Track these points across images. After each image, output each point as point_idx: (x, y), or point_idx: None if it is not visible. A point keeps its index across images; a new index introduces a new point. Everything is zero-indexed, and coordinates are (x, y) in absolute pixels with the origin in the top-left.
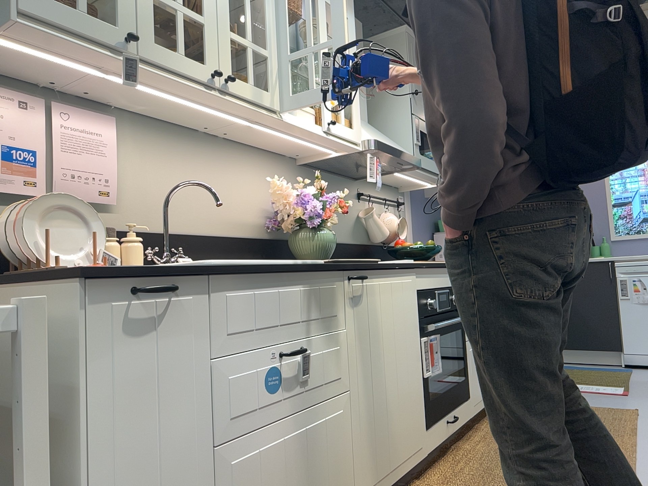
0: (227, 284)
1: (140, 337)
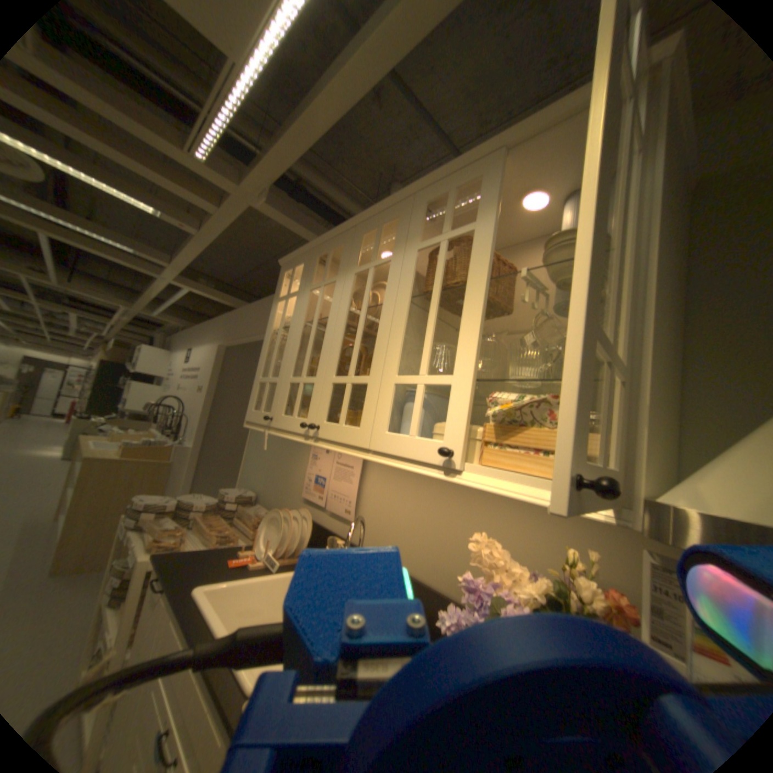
0: (174, 616)
1: (151, 610)
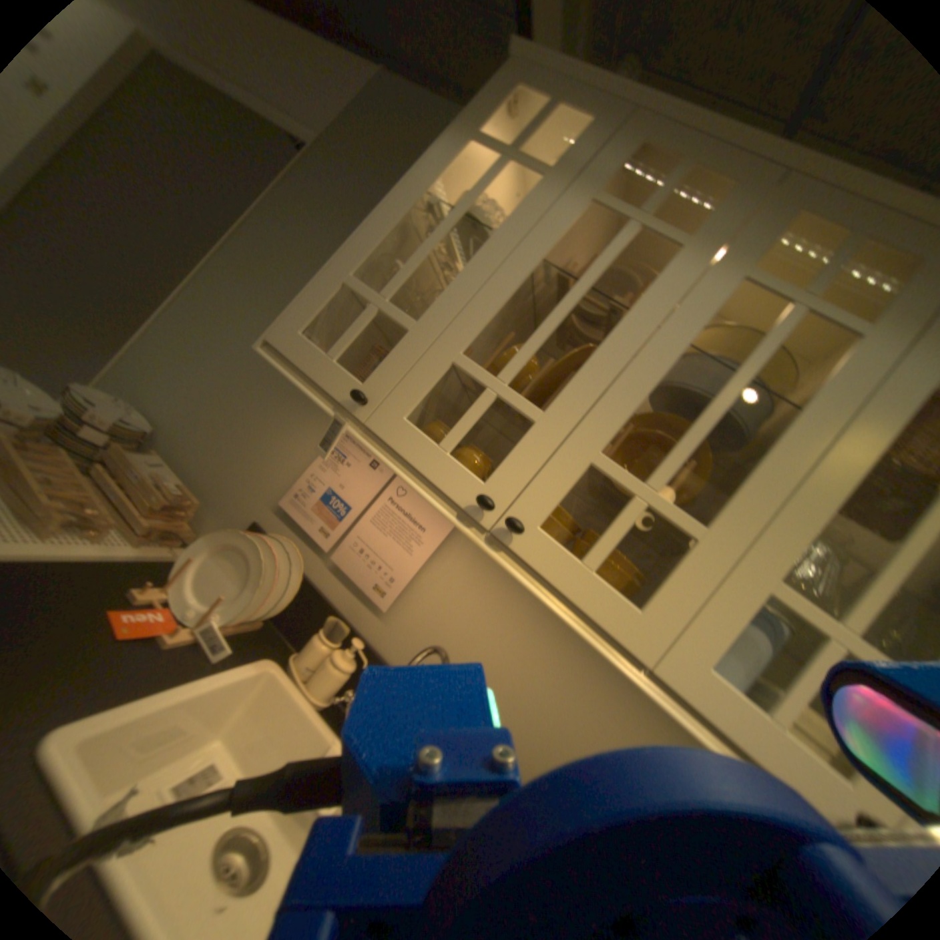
0: None
1: None
